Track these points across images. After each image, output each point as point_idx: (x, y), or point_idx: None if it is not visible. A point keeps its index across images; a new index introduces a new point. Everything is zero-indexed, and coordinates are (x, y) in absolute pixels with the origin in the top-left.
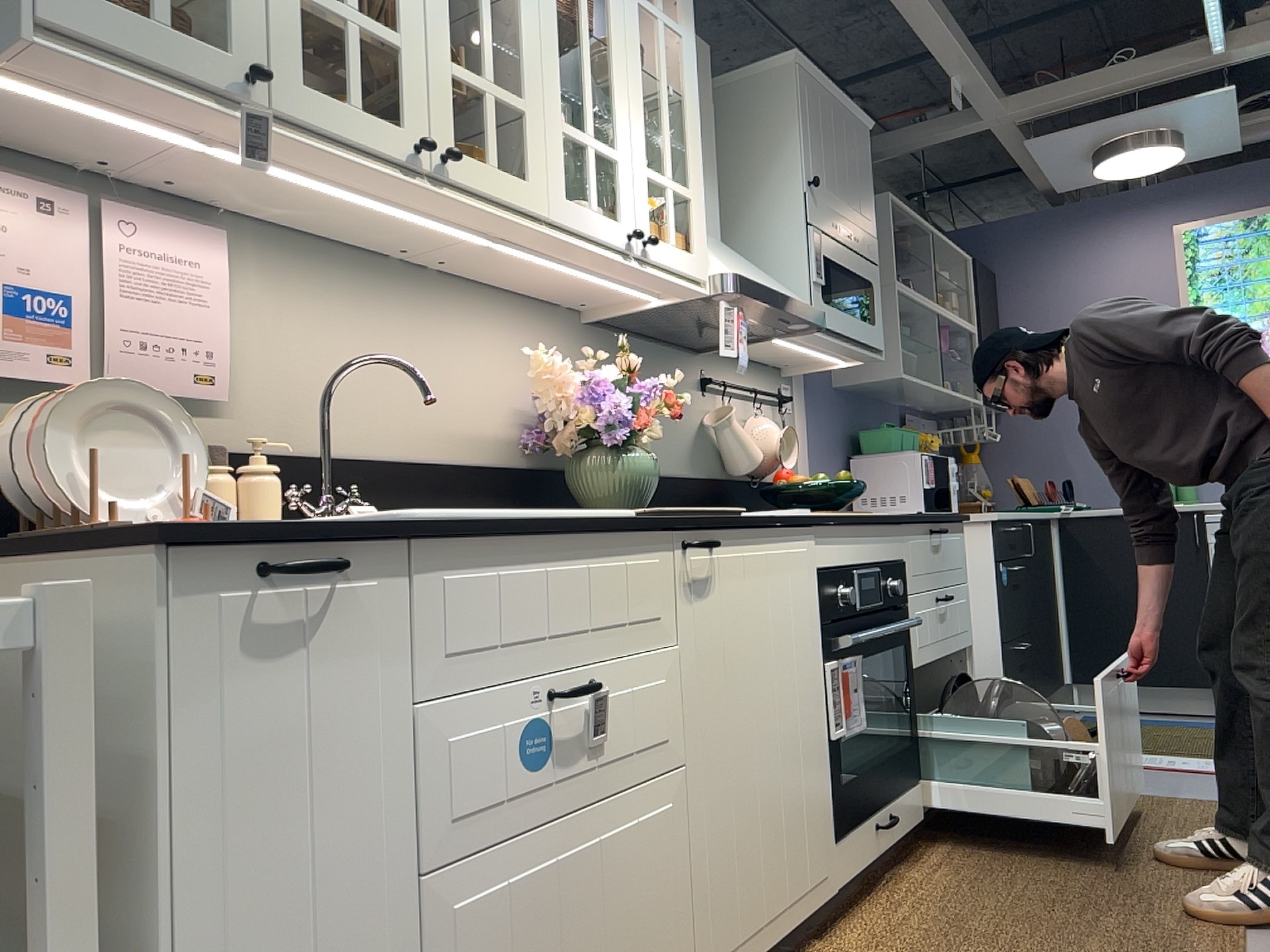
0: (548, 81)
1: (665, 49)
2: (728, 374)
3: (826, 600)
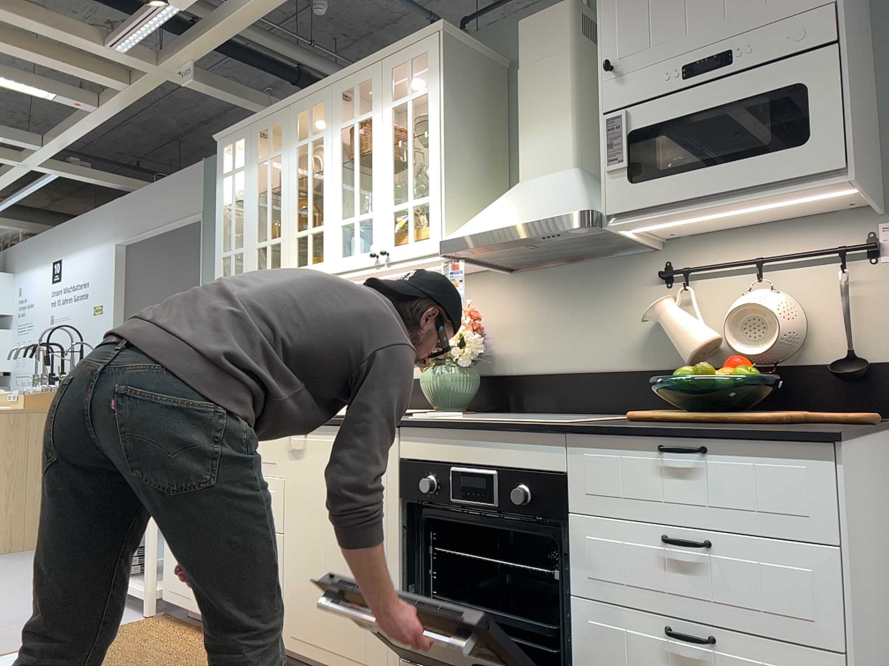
0: (333, 206)
1: (410, 117)
2: (714, 254)
3: (407, 484)
